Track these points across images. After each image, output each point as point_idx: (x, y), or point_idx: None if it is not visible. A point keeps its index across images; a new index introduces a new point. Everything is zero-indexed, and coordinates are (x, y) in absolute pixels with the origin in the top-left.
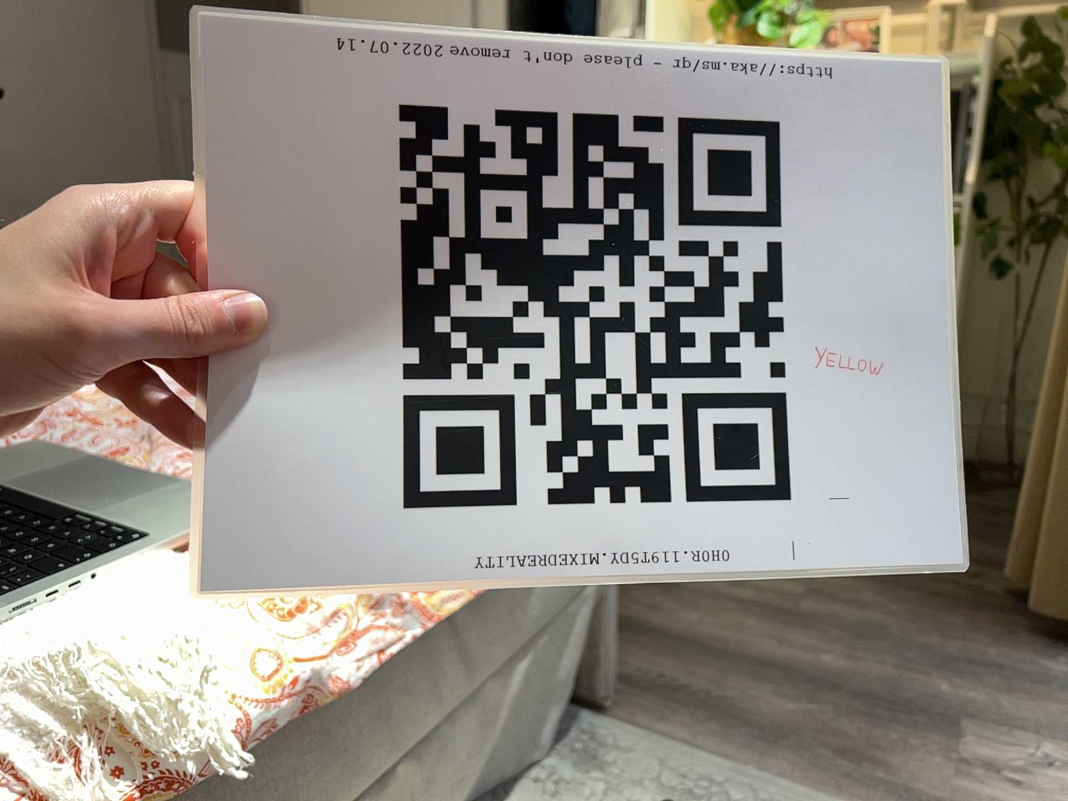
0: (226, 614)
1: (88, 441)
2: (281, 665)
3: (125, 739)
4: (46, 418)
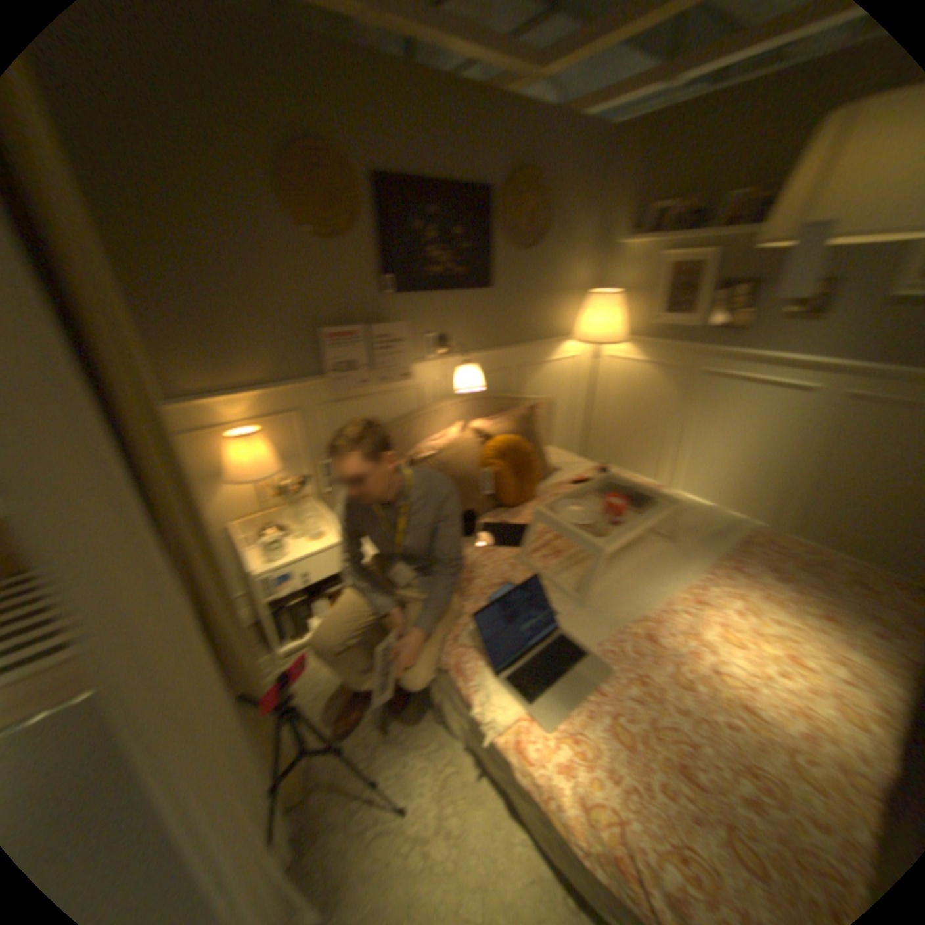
0: (525, 735)
1: (631, 687)
2: (519, 756)
3: (493, 719)
4: (656, 671)
